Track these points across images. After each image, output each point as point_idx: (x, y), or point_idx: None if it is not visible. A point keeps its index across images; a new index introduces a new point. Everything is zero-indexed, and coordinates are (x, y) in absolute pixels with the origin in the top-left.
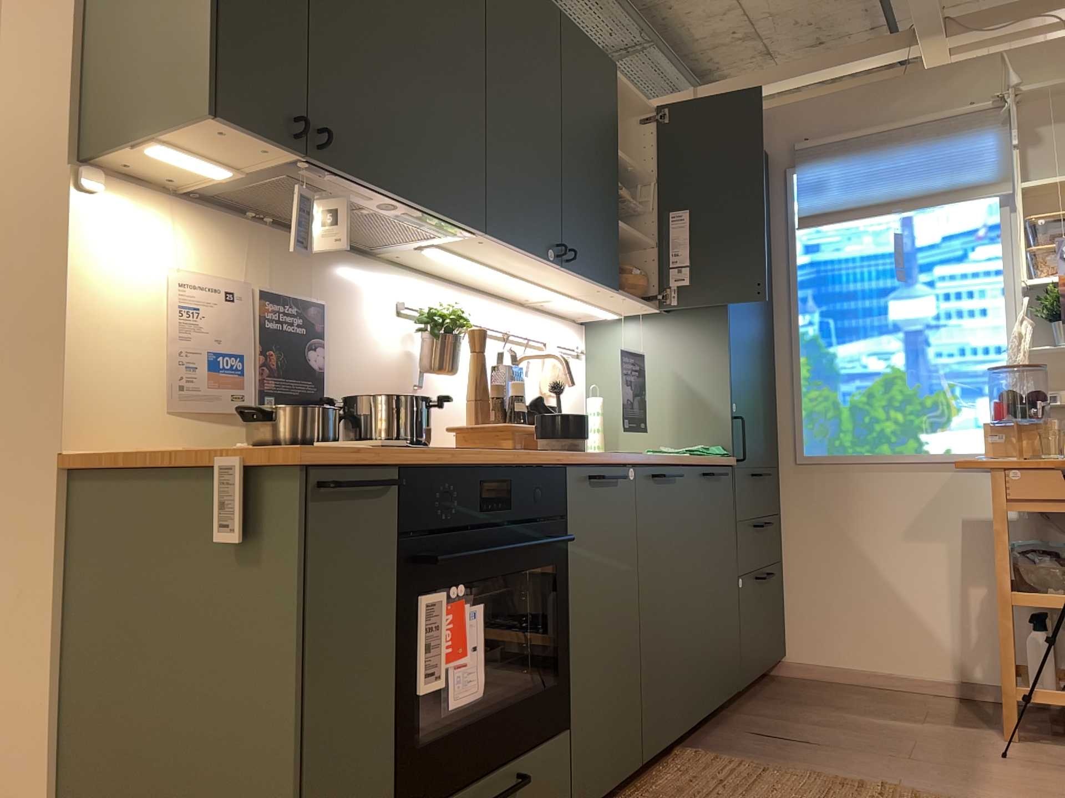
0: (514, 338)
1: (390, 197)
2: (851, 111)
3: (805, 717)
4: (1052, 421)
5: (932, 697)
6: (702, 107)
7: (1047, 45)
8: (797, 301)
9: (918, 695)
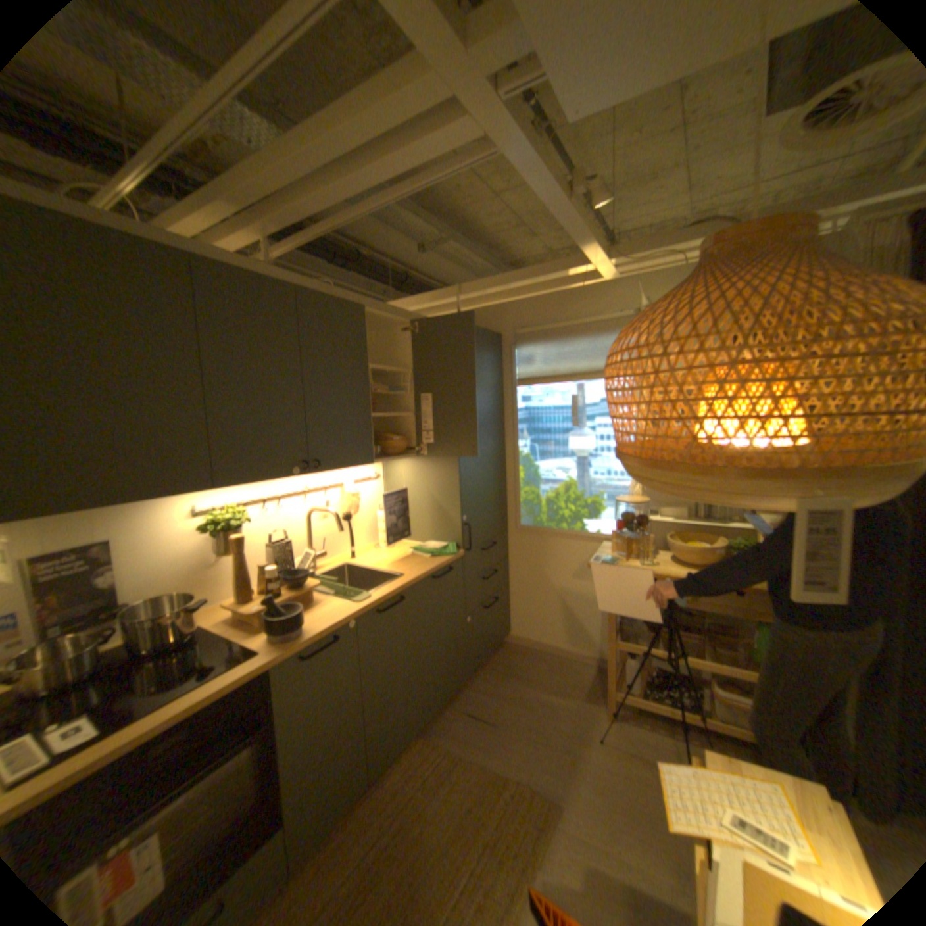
0: (314, 490)
1: (86, 509)
2: (551, 309)
3: (503, 694)
4: (651, 537)
5: (583, 668)
6: (440, 320)
7: (675, 269)
8: (518, 432)
9: (576, 665)
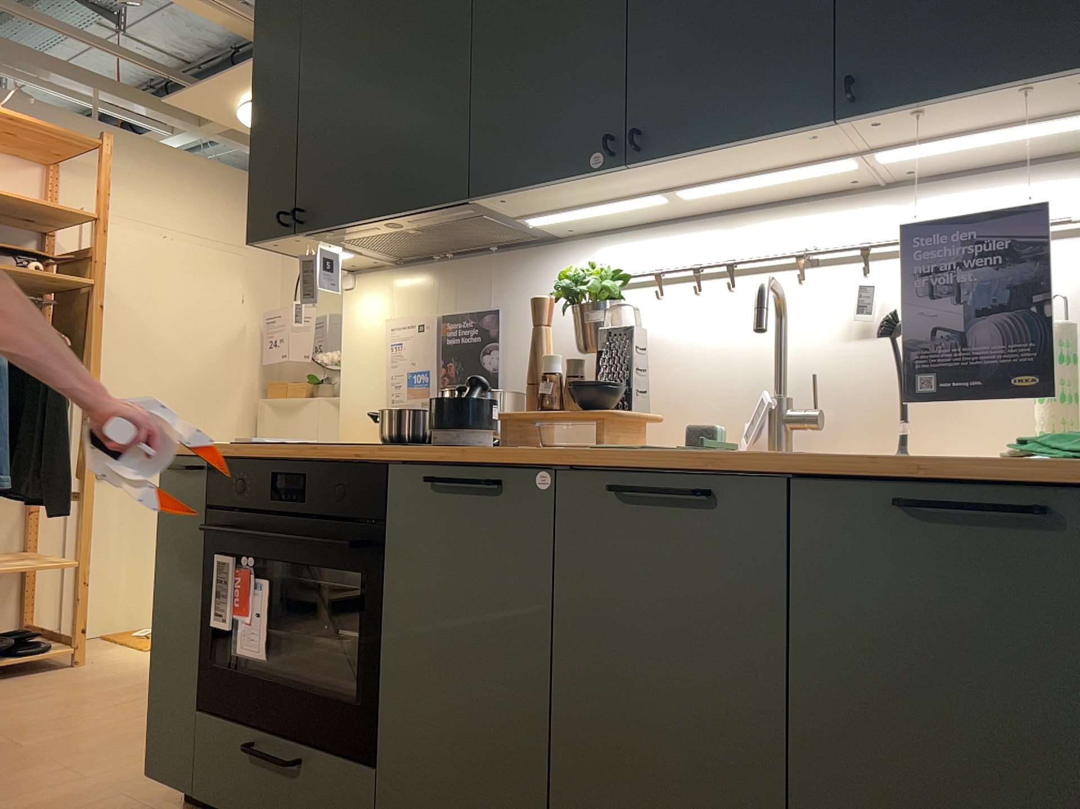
0: (836, 256)
1: (371, 222)
2: None
3: None
4: None
5: None
6: None
7: None
8: None
9: None
